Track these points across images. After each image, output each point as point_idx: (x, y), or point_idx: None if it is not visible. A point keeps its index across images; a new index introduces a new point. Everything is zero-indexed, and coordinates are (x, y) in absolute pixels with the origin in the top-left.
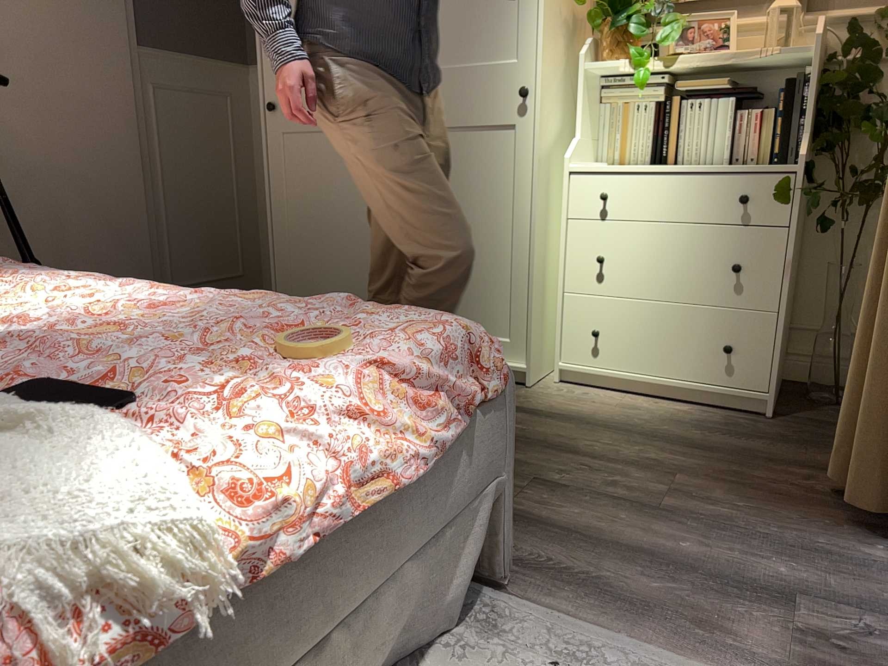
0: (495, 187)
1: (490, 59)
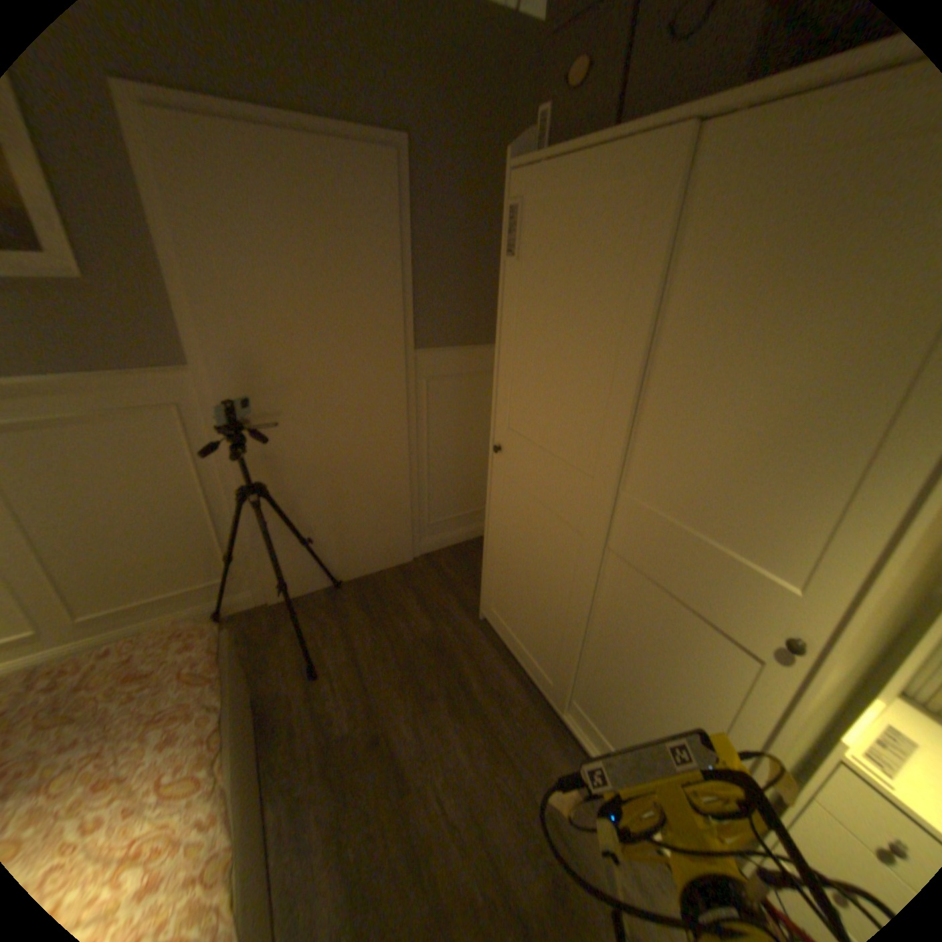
0: (708, 693)
1: (755, 559)
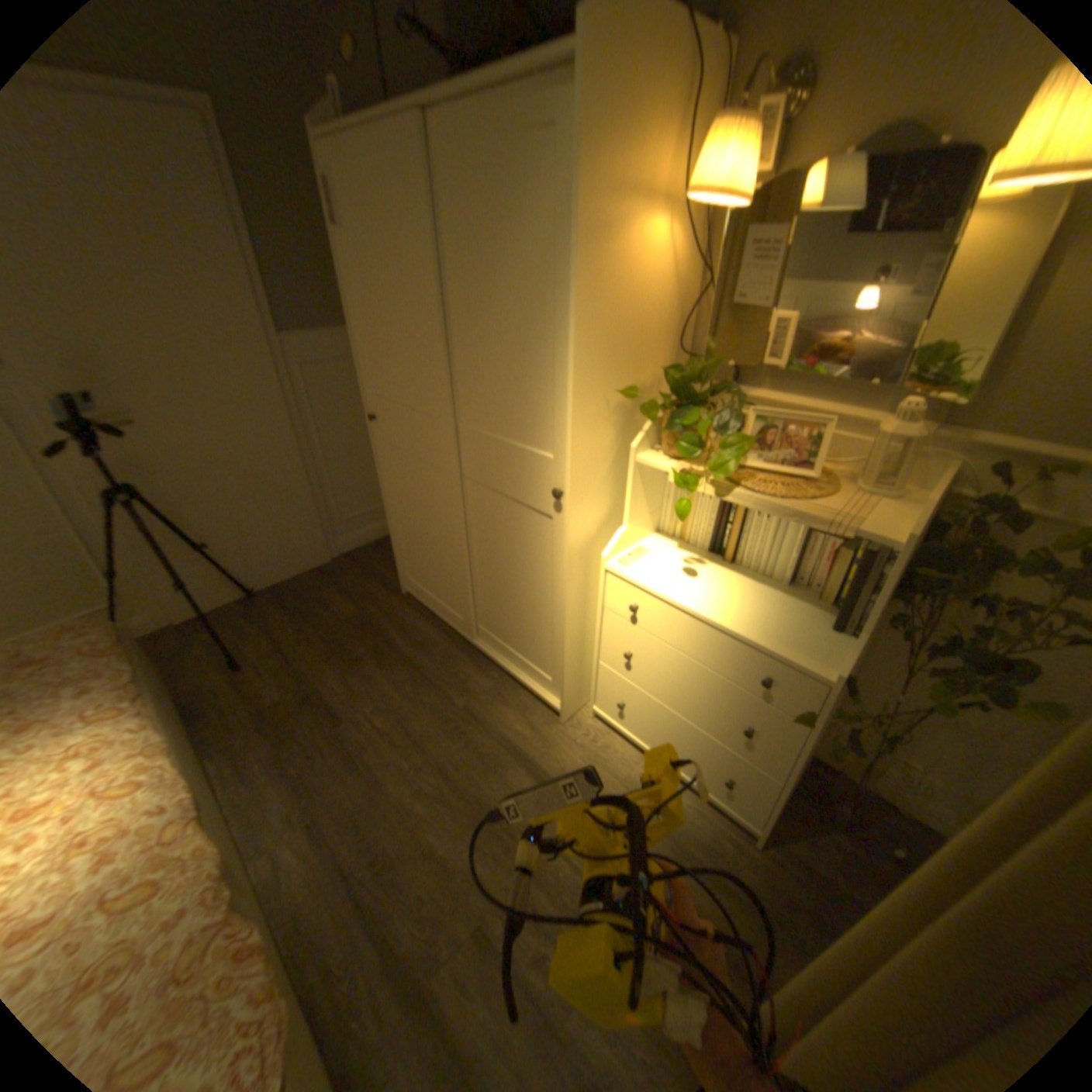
0: (537, 560)
1: (530, 444)
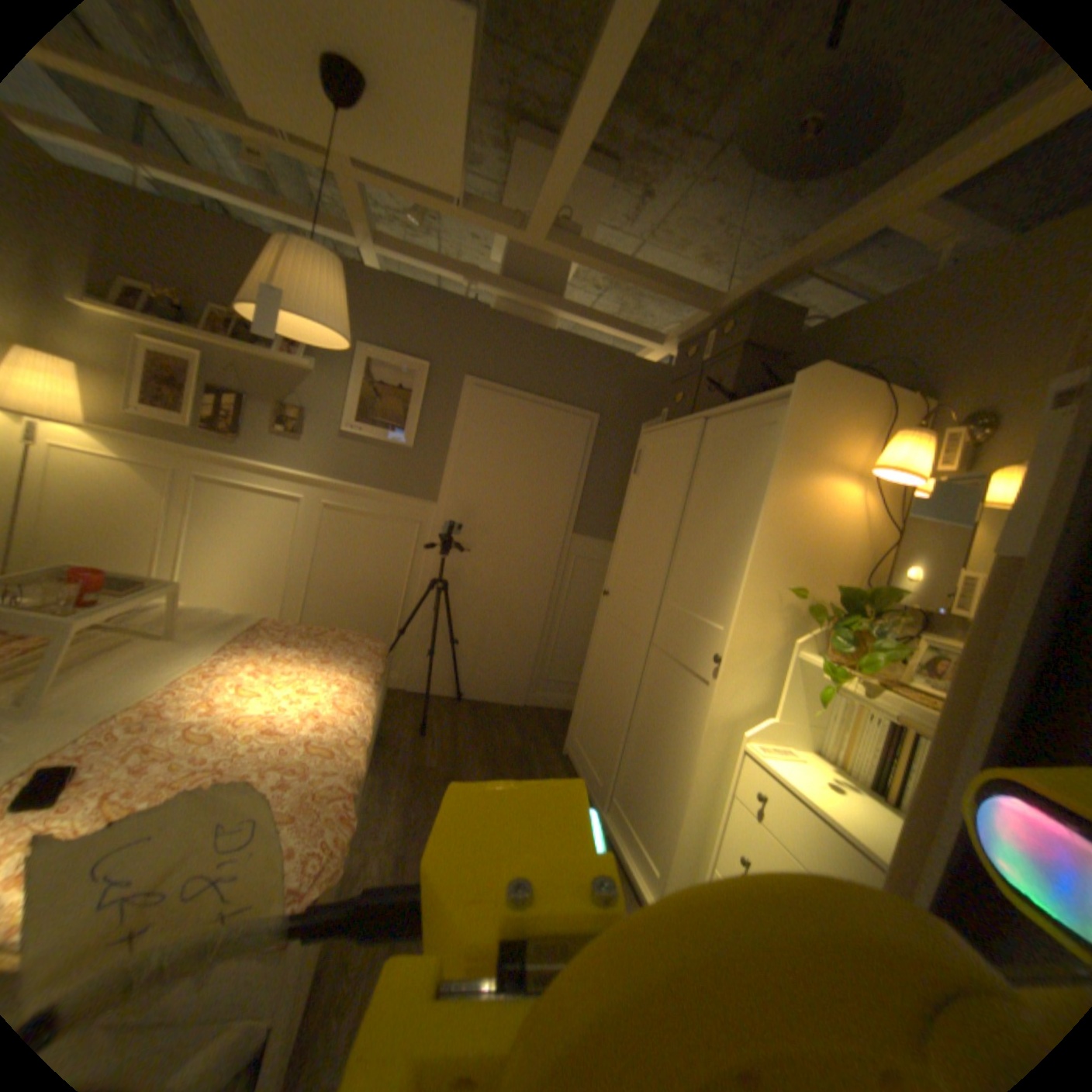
0: (685, 726)
1: (709, 618)
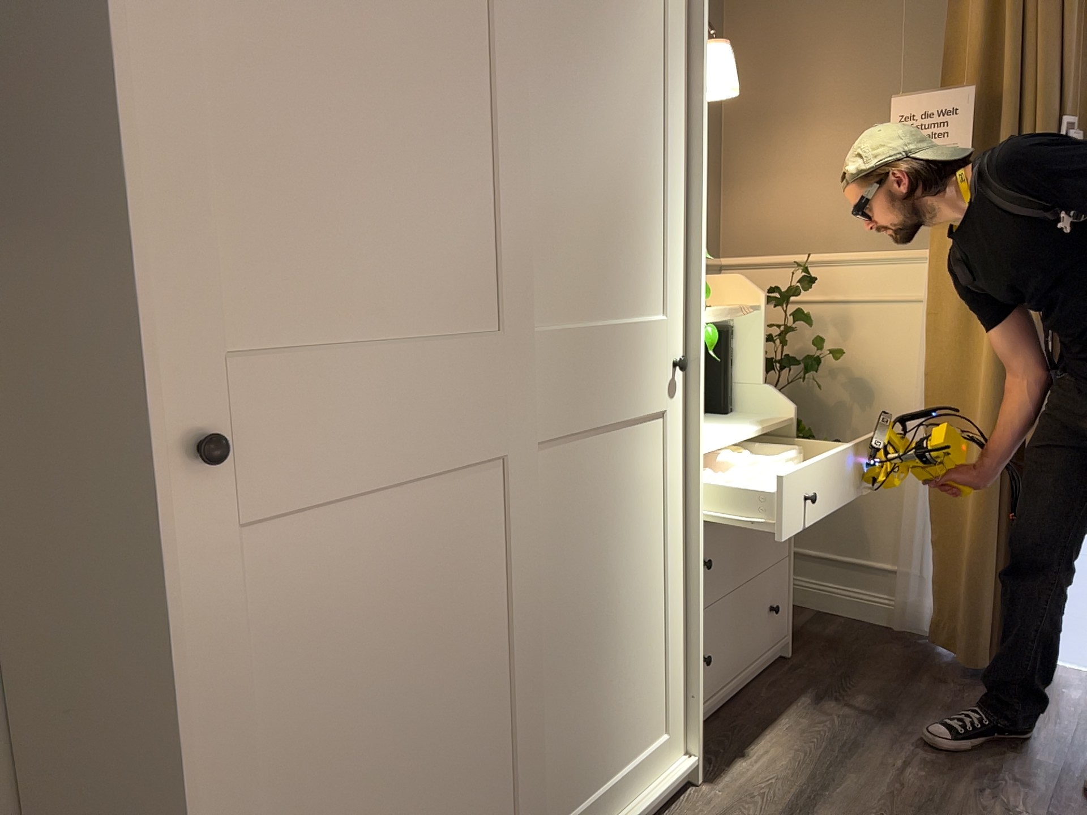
0: (647, 510)
1: (641, 312)
